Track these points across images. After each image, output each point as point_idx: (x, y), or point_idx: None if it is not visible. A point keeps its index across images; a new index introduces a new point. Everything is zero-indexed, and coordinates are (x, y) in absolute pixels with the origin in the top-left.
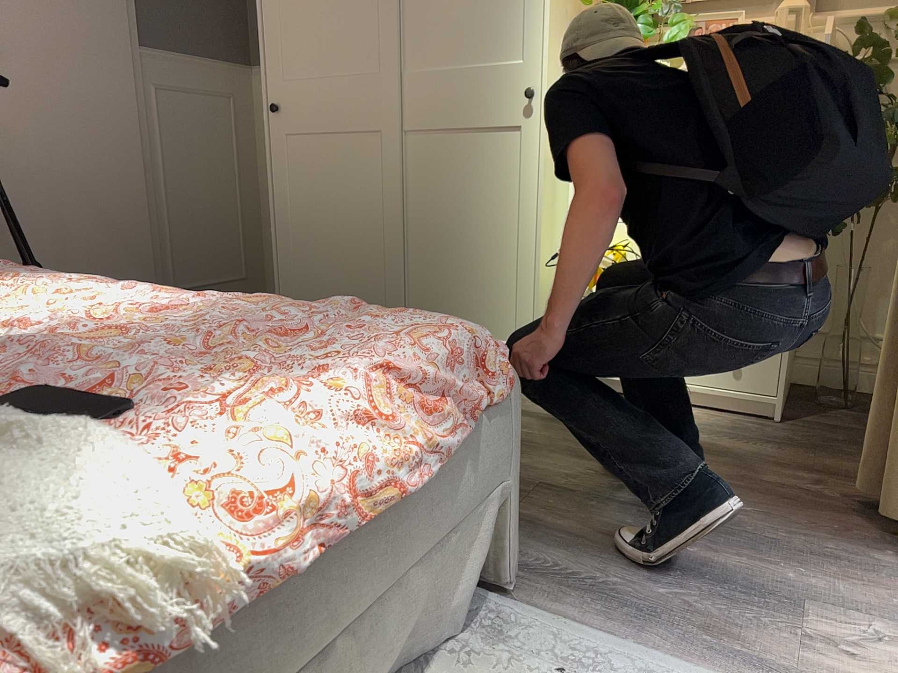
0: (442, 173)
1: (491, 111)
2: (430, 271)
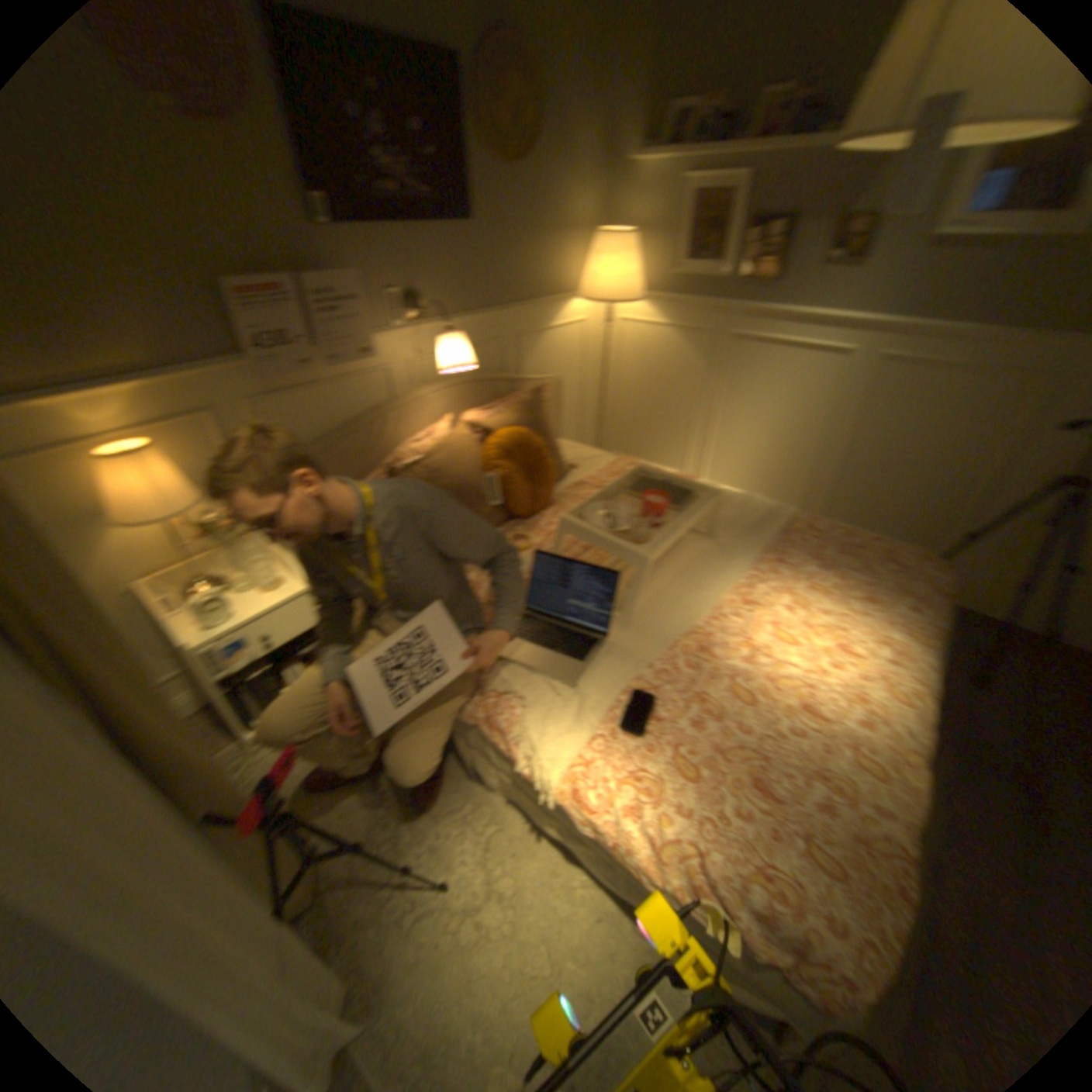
0: None
1: None
2: None
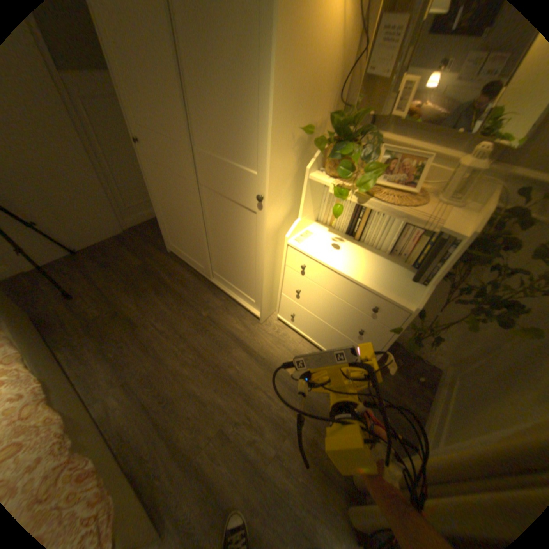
0: (220, 215)
1: (241, 195)
2: (220, 255)
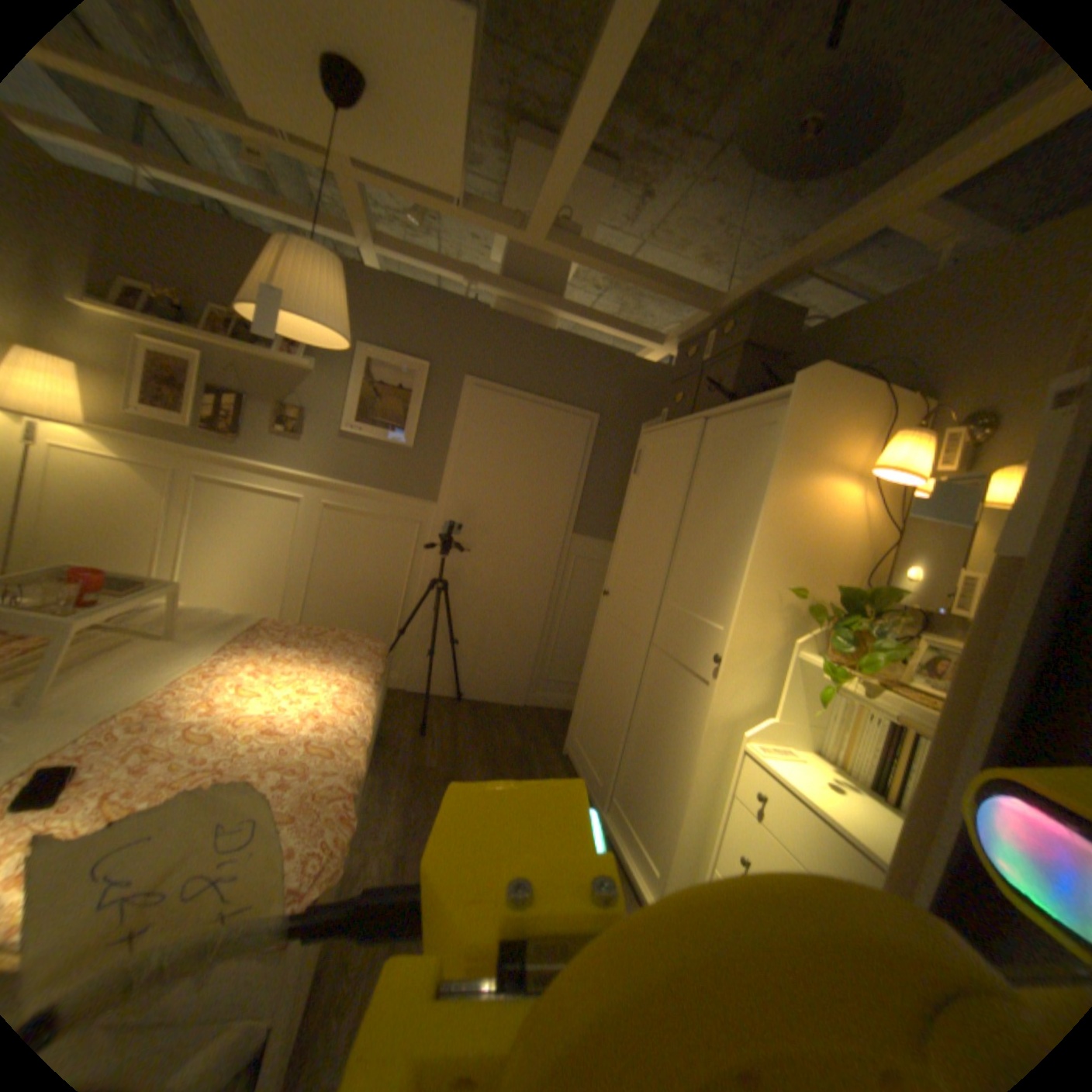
0: (660, 688)
1: (696, 658)
2: (635, 761)
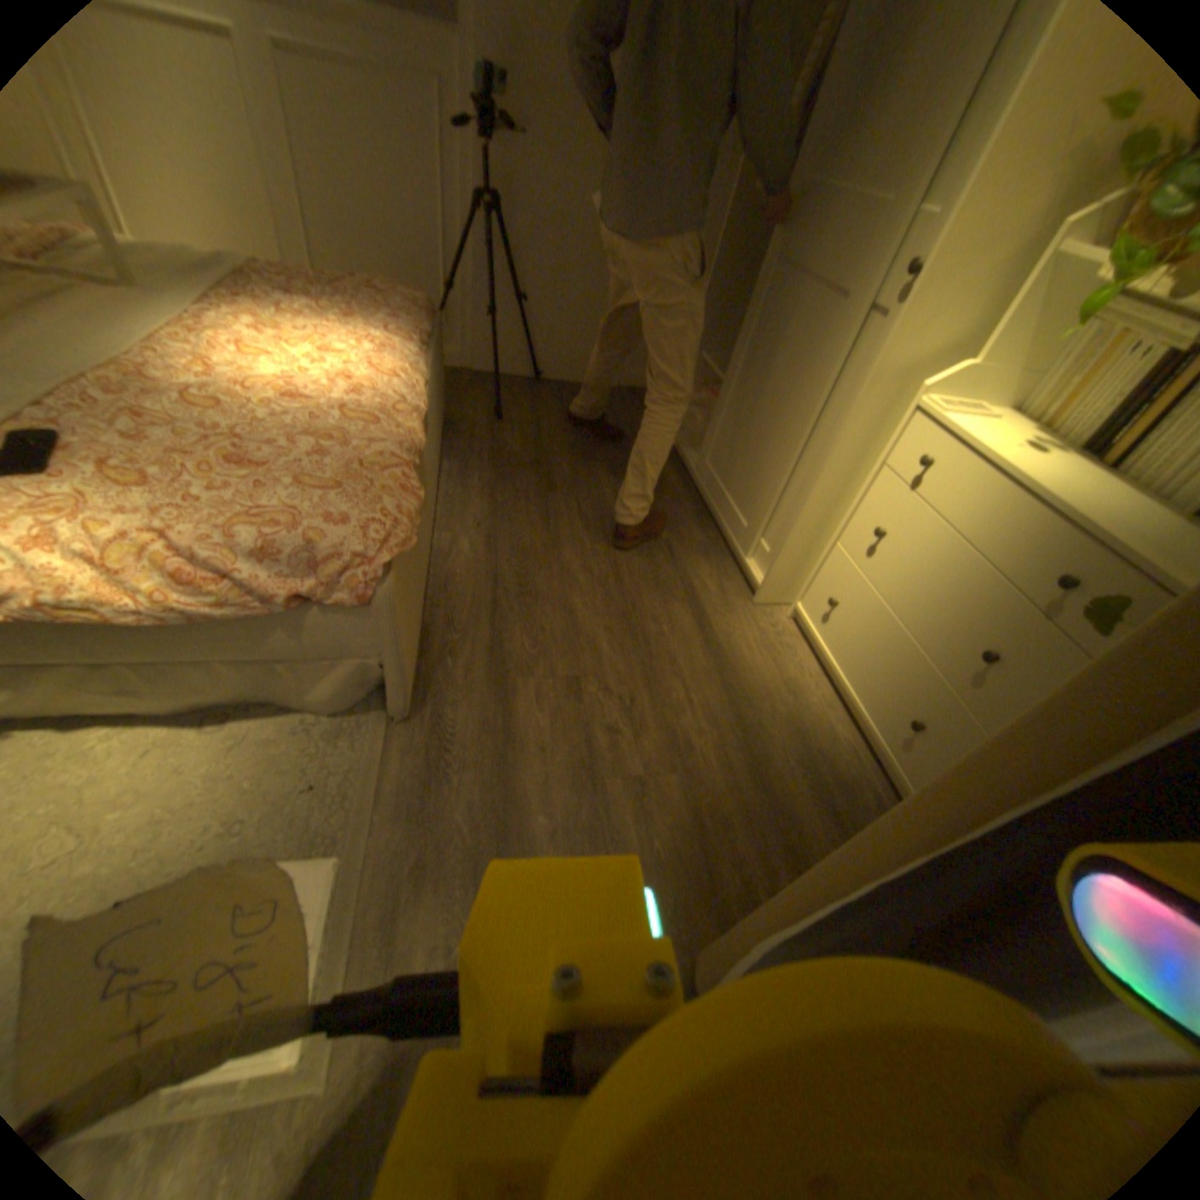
0: (808, 334)
1: (877, 274)
2: (757, 436)
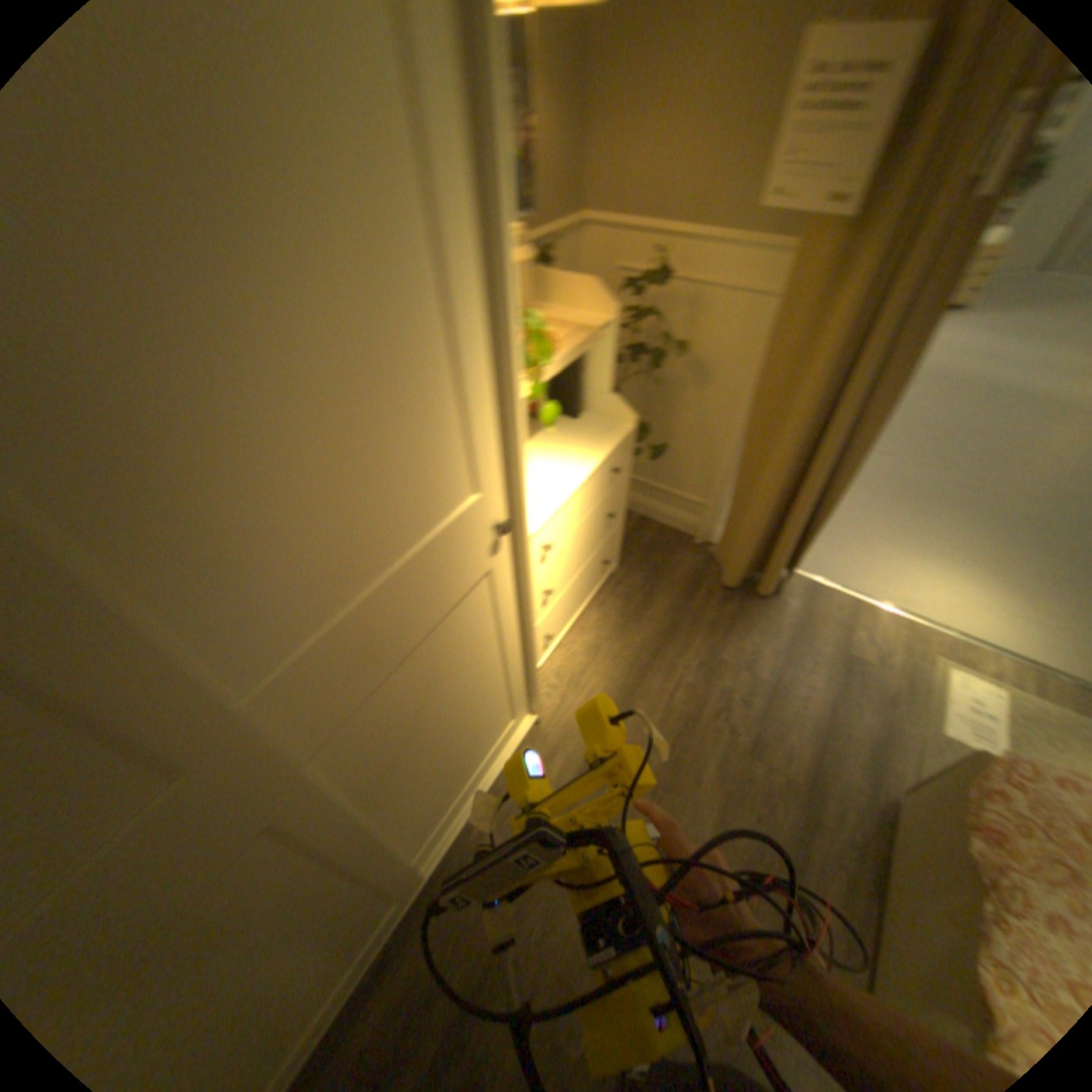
0: (400, 716)
1: (453, 585)
2: (419, 797)
